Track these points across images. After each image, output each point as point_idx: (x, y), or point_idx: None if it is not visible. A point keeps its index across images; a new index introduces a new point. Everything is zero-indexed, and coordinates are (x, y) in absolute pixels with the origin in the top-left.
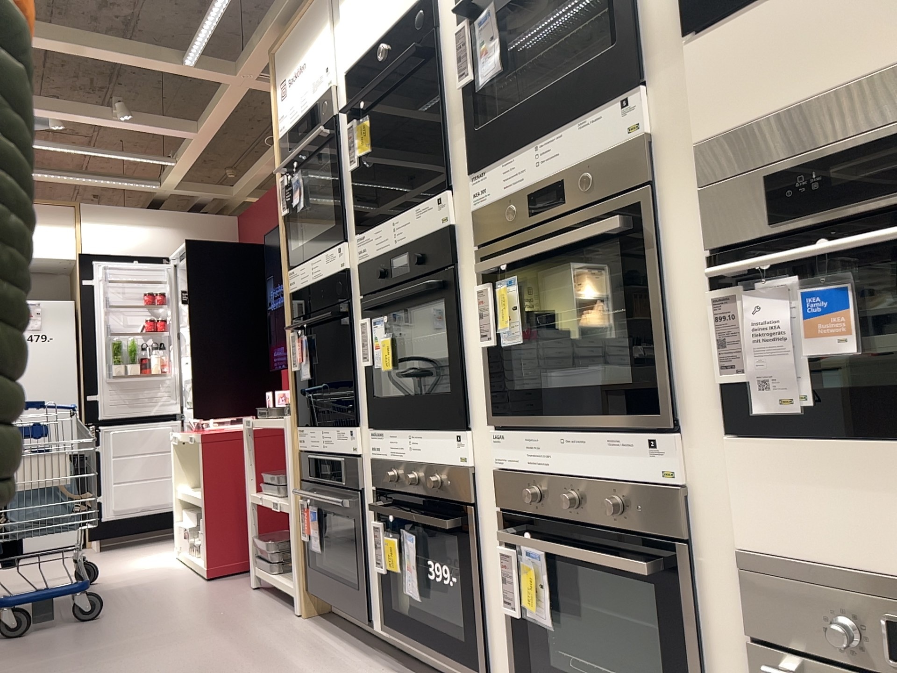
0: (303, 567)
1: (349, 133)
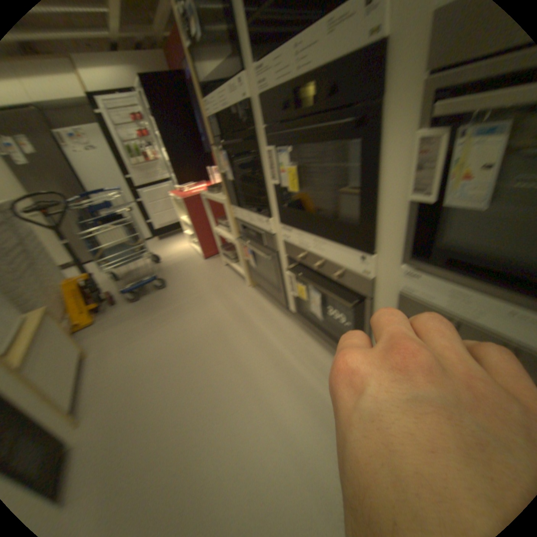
0: (245, 269)
1: None
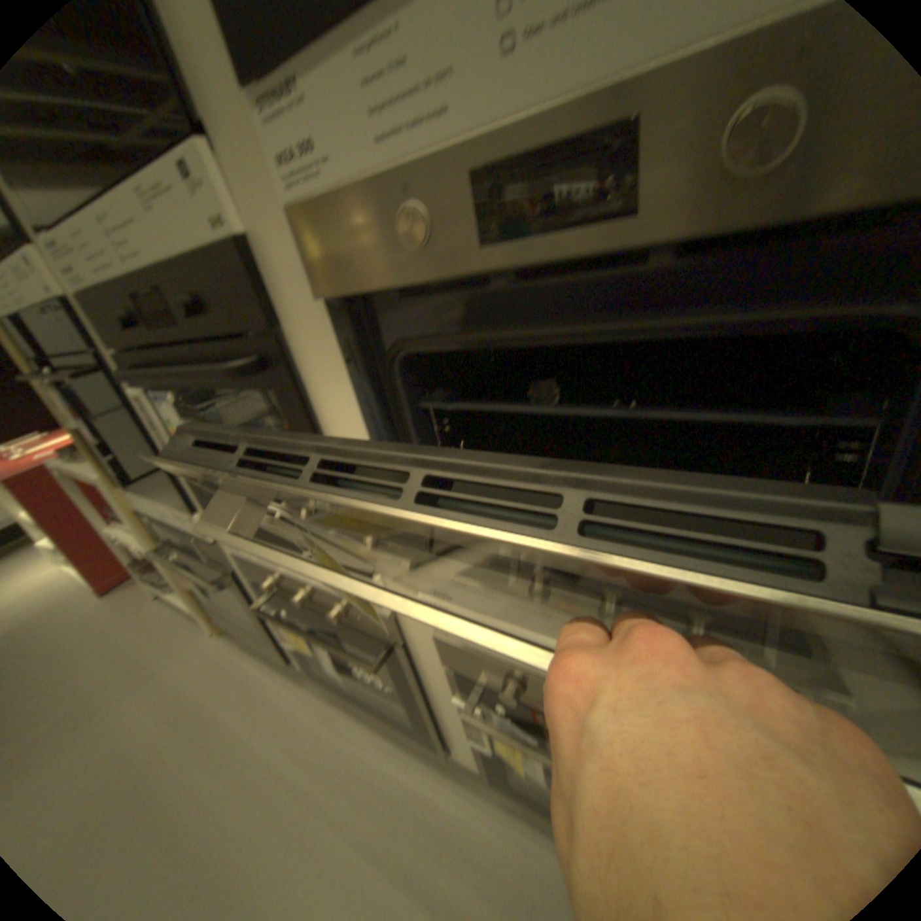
0: (194, 606)
1: None
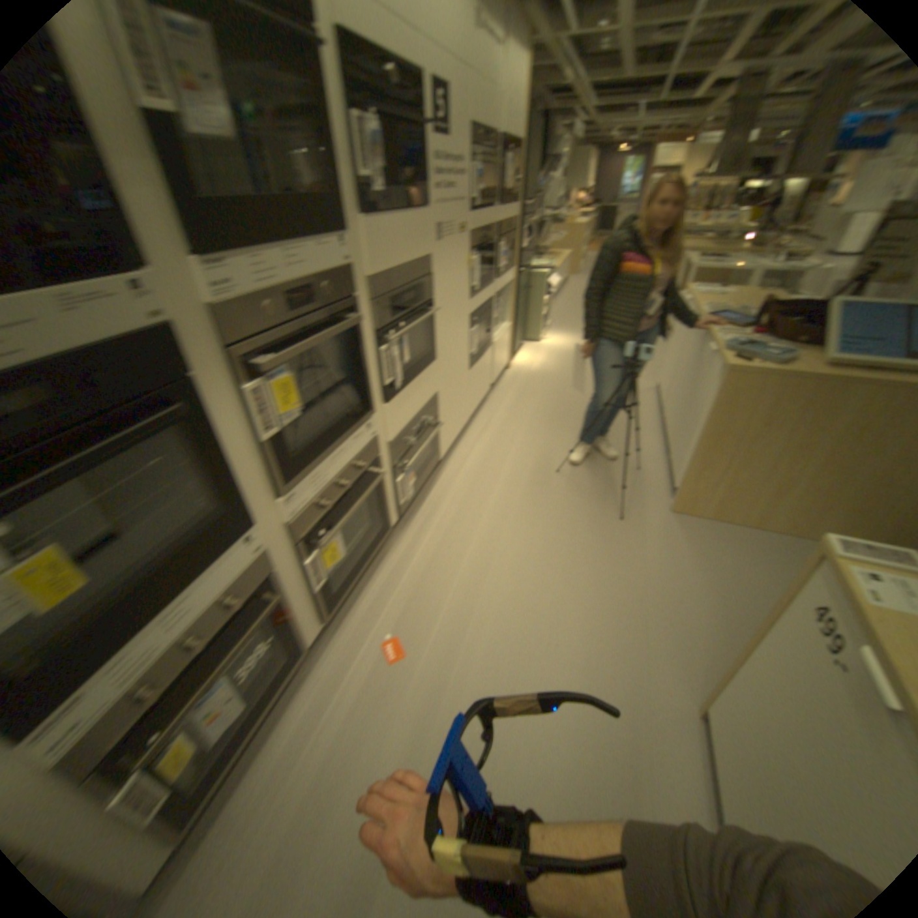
0: None
1: None
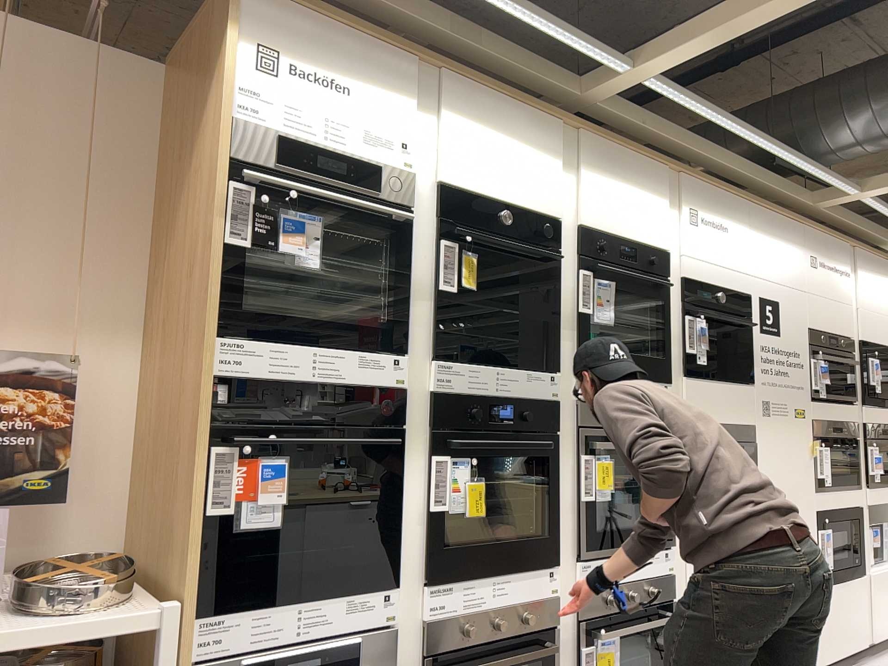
0: None
1: (450, 256)
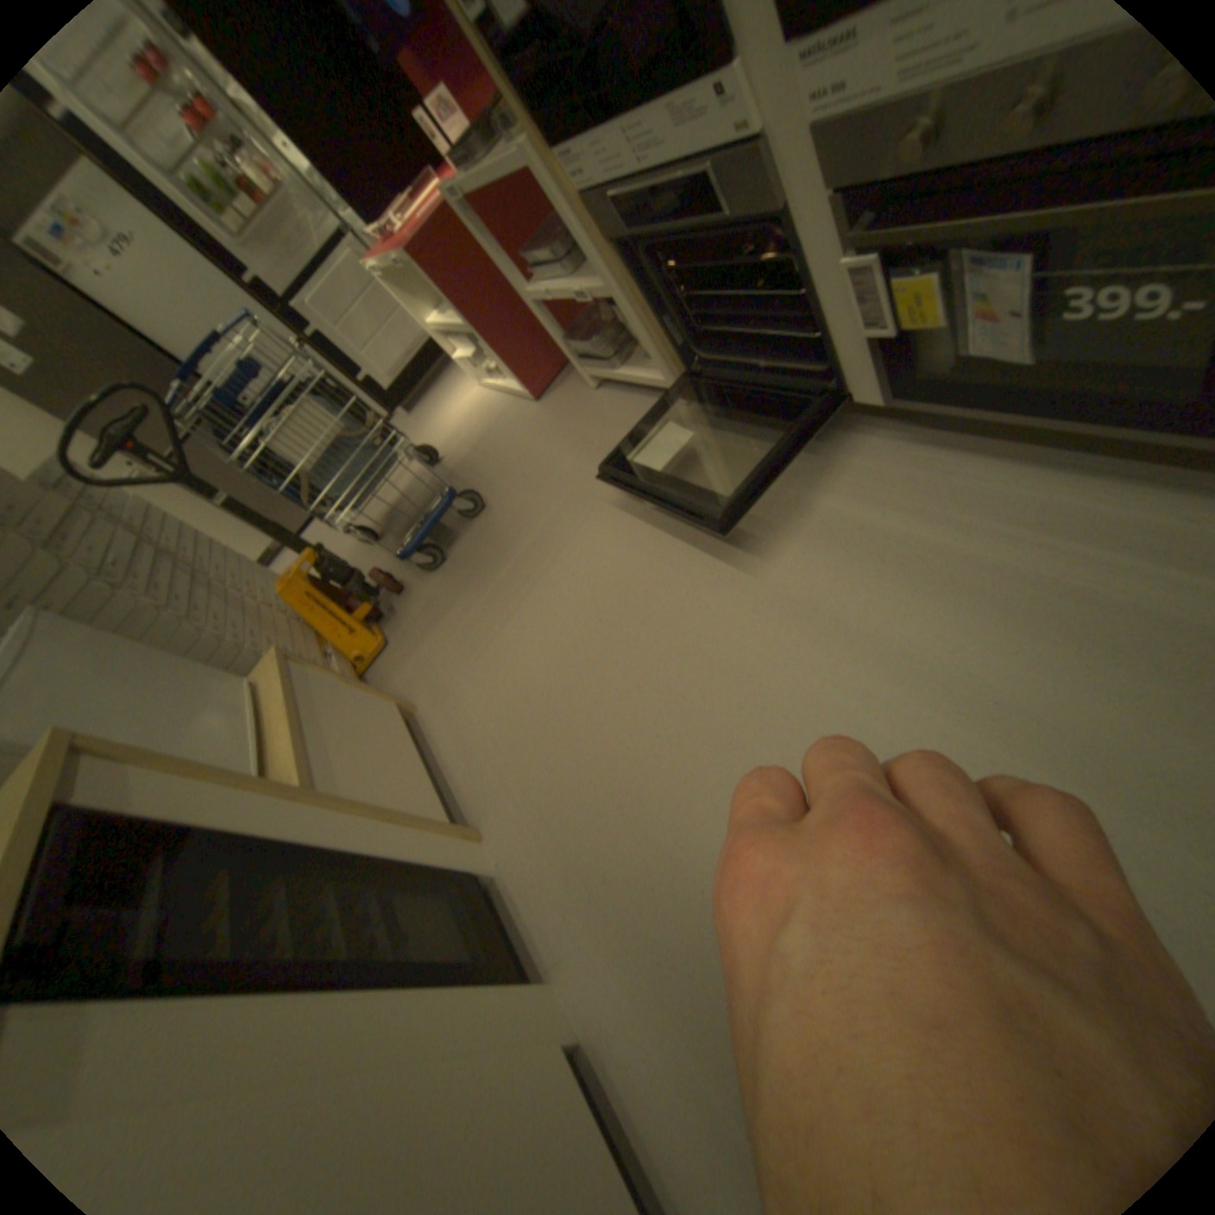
0: (669, 355)
1: None
